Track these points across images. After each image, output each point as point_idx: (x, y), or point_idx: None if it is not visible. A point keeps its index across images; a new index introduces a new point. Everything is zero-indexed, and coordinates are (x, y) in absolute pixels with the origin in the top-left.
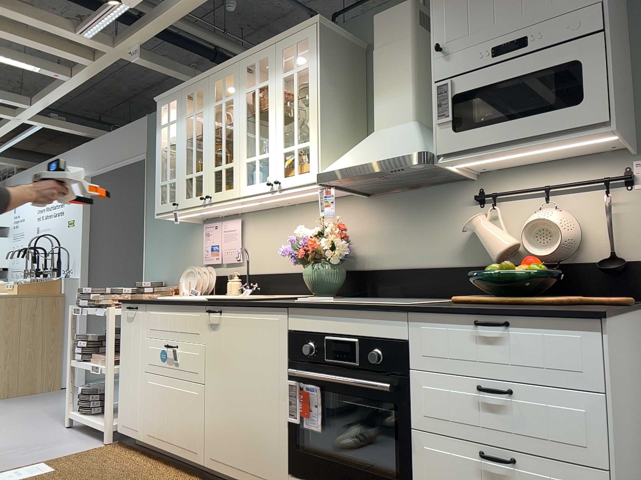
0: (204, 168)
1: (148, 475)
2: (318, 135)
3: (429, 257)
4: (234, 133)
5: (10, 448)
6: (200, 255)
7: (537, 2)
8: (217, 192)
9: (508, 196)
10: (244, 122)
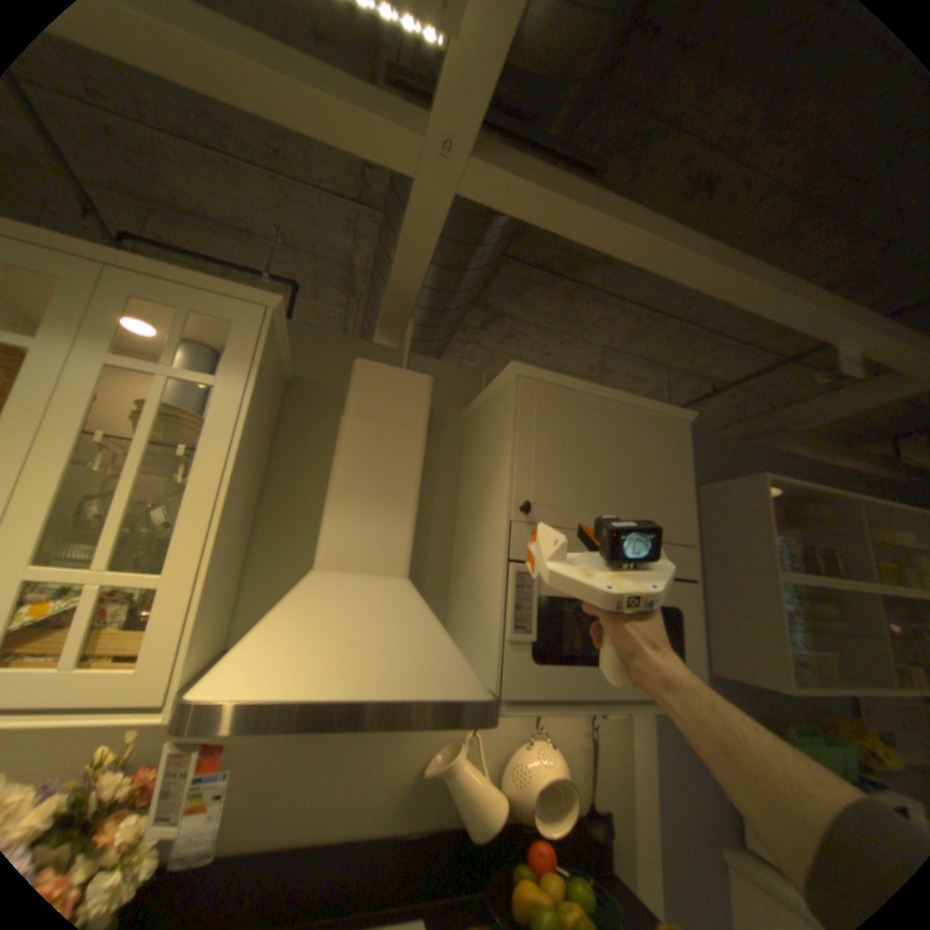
0: None
1: None
2: (203, 568)
3: (338, 817)
4: None
5: None
6: None
7: (645, 512)
8: None
9: None
10: None
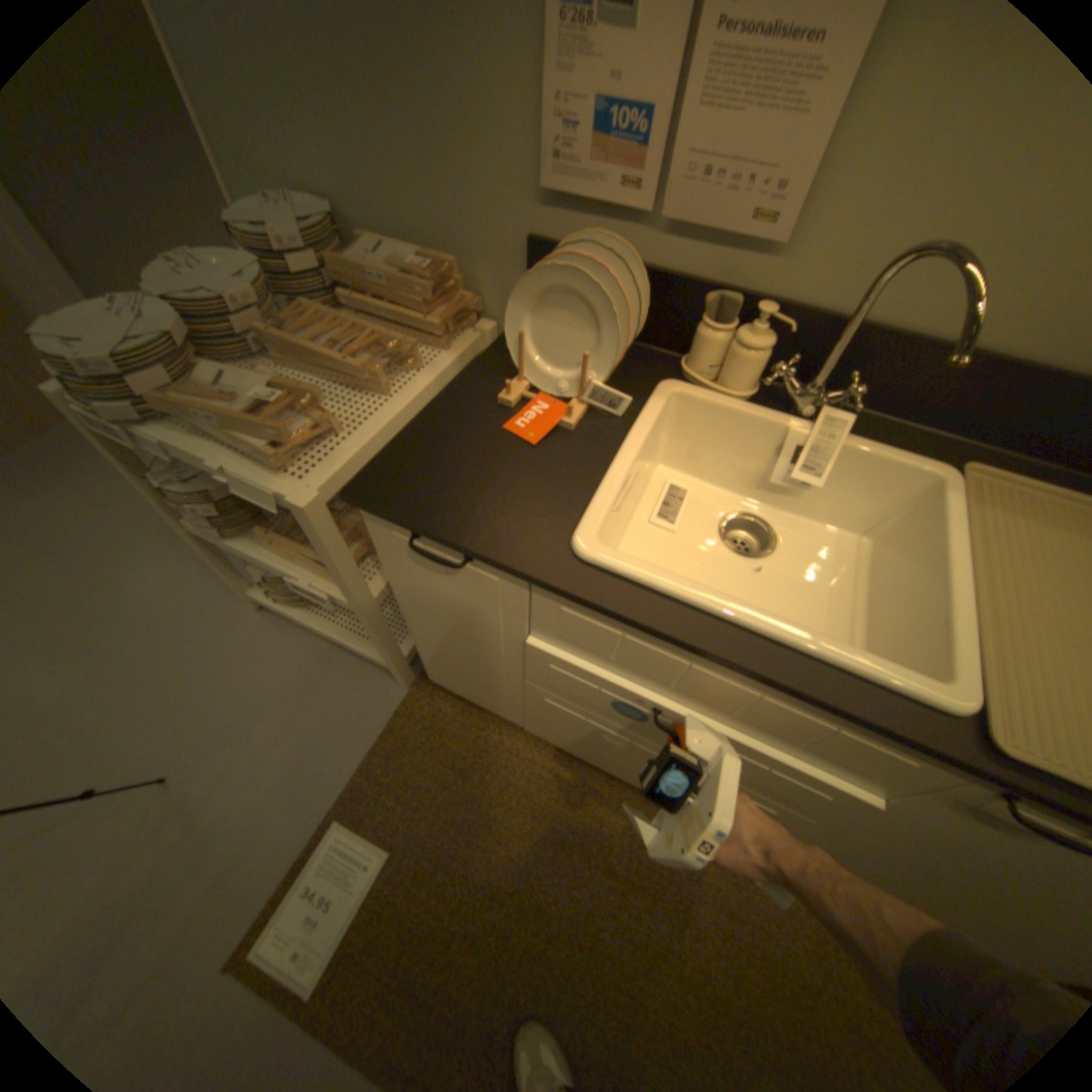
0: None
1: (599, 826)
2: None
3: None
4: None
5: (196, 750)
6: (509, 127)
7: None
8: None
9: None
10: None
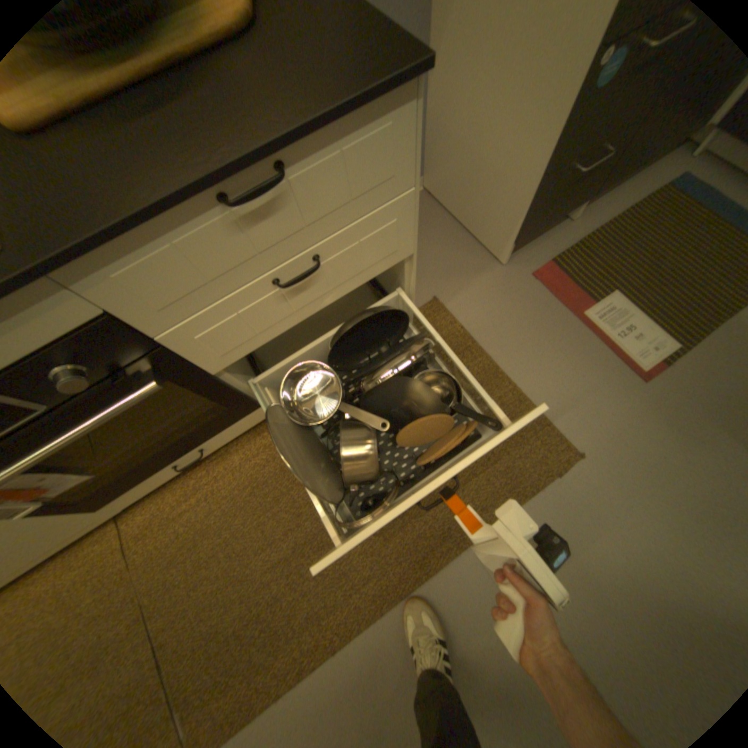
0: None
1: None
2: None
3: None
4: None
5: None
6: None
7: None
8: None
9: None
10: None
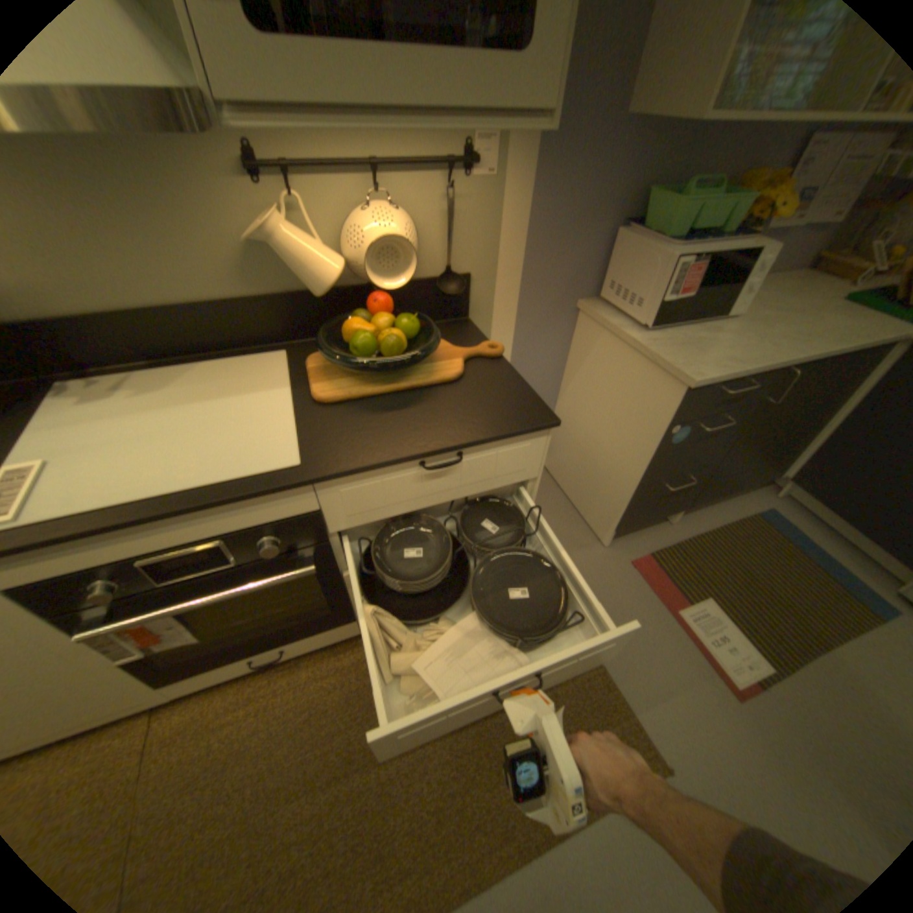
0: None
1: None
2: None
3: (171, 282)
4: None
5: None
6: None
7: None
8: None
9: (303, 165)
10: None
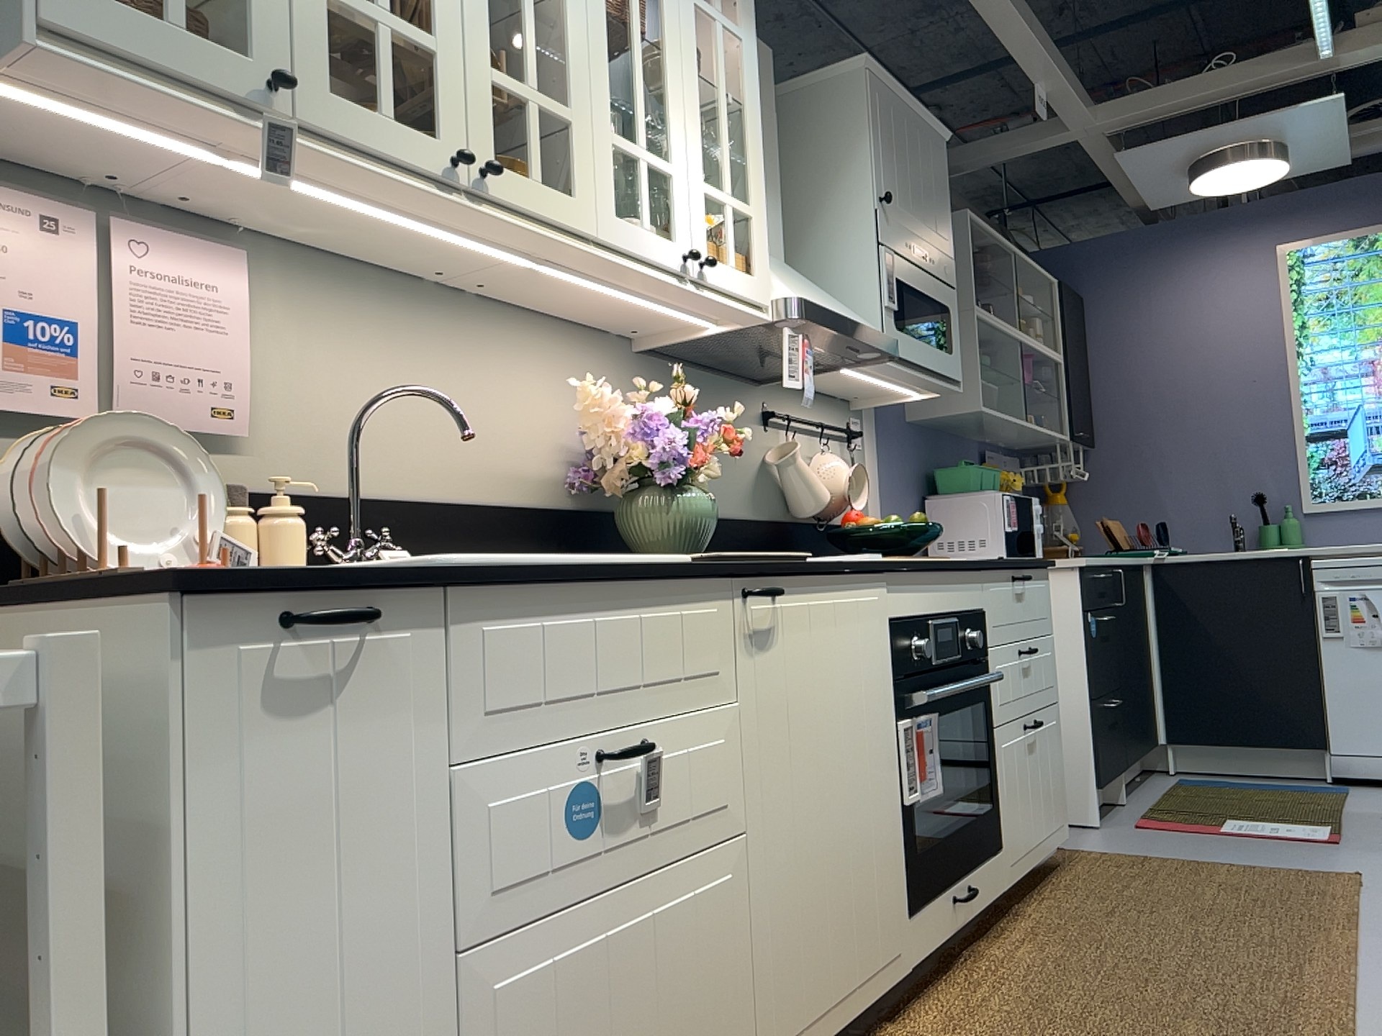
0: (444, 32)
1: None
2: (765, 209)
3: (723, 498)
4: (559, 12)
5: None
6: None
7: (933, 223)
8: (515, 175)
9: (788, 424)
10: (603, 14)
